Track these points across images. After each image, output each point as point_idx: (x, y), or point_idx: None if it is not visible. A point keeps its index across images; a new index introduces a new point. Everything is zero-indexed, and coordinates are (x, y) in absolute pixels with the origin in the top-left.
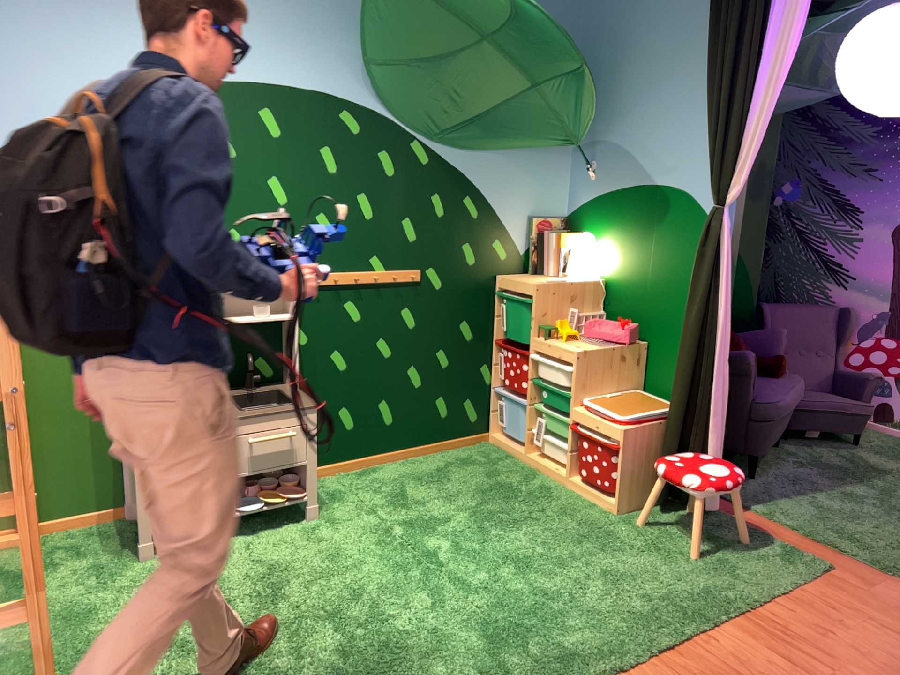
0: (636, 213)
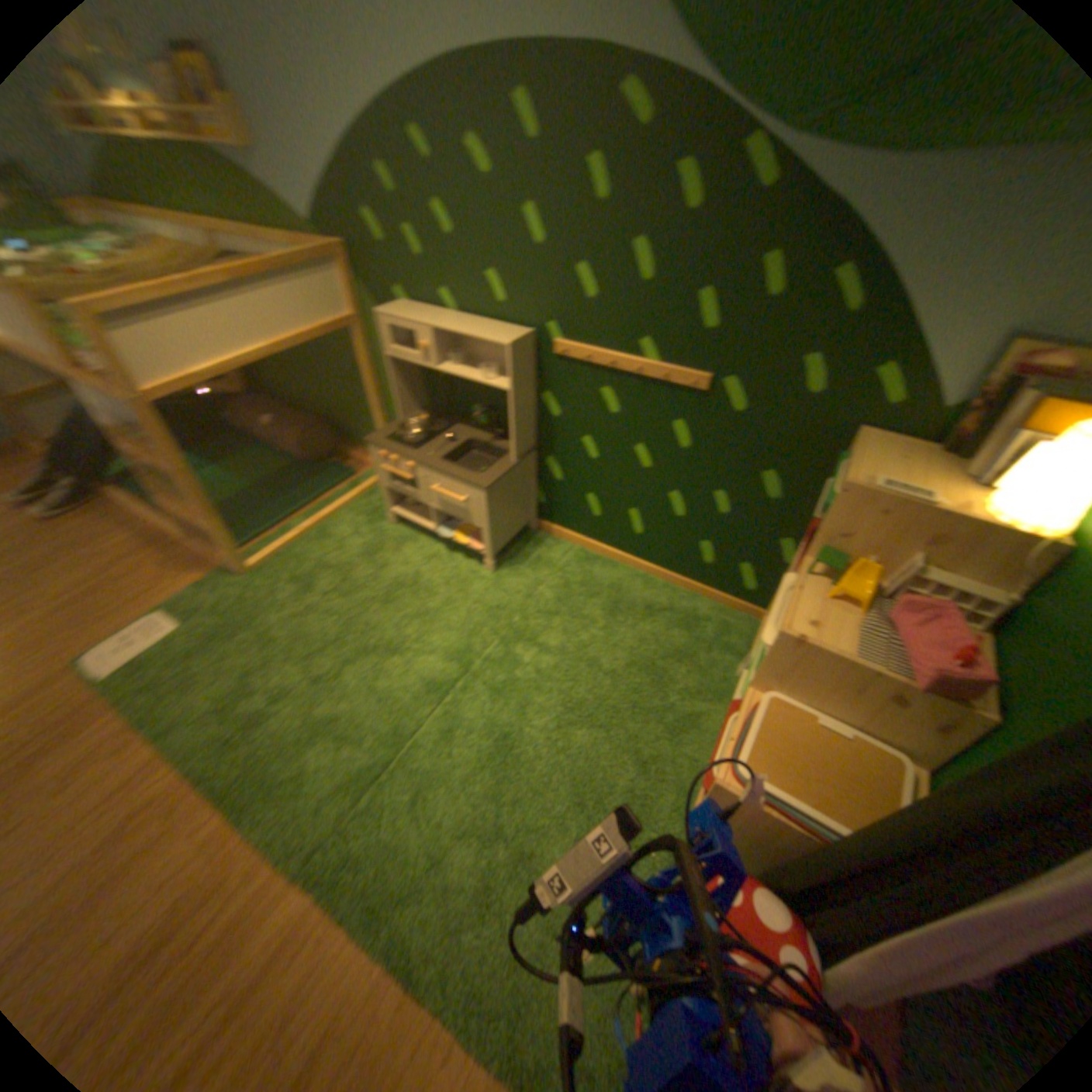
0: None
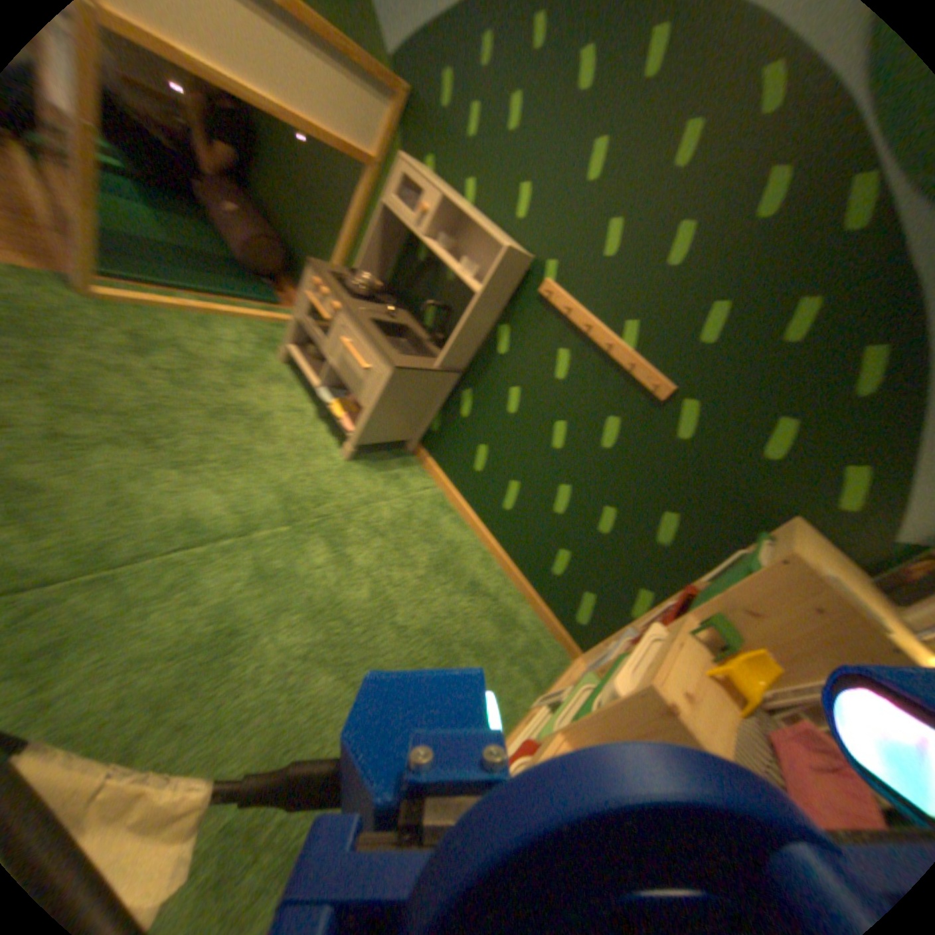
0: None
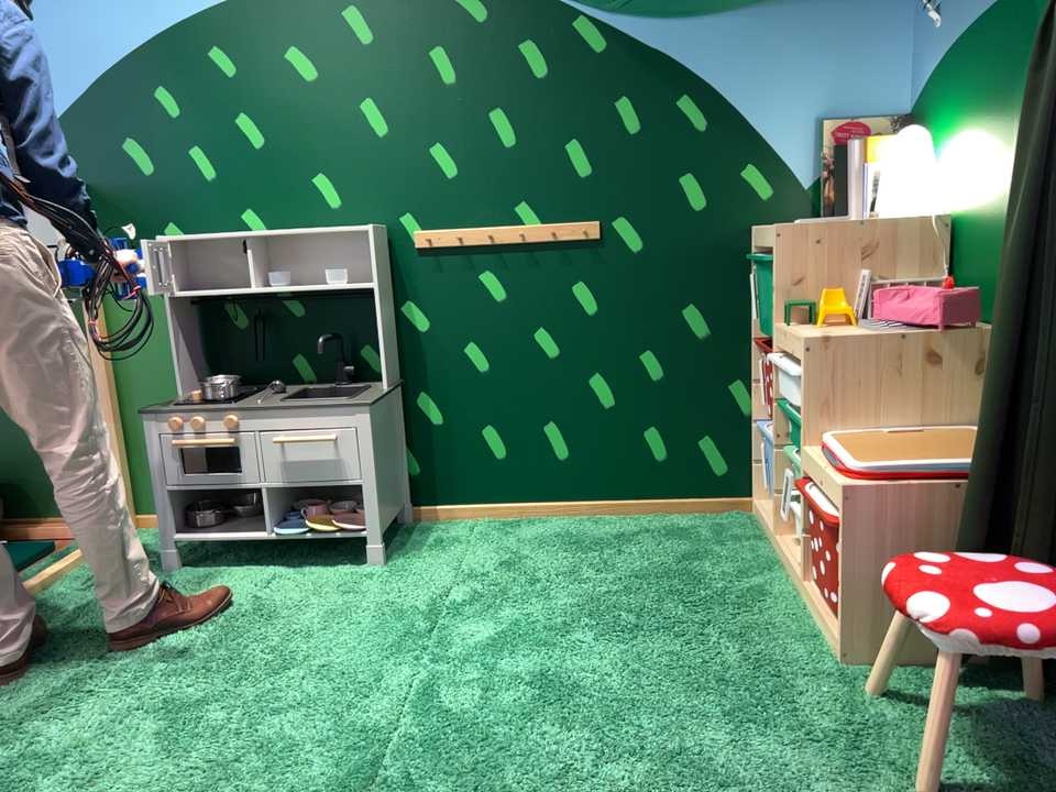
0: (998, 52)
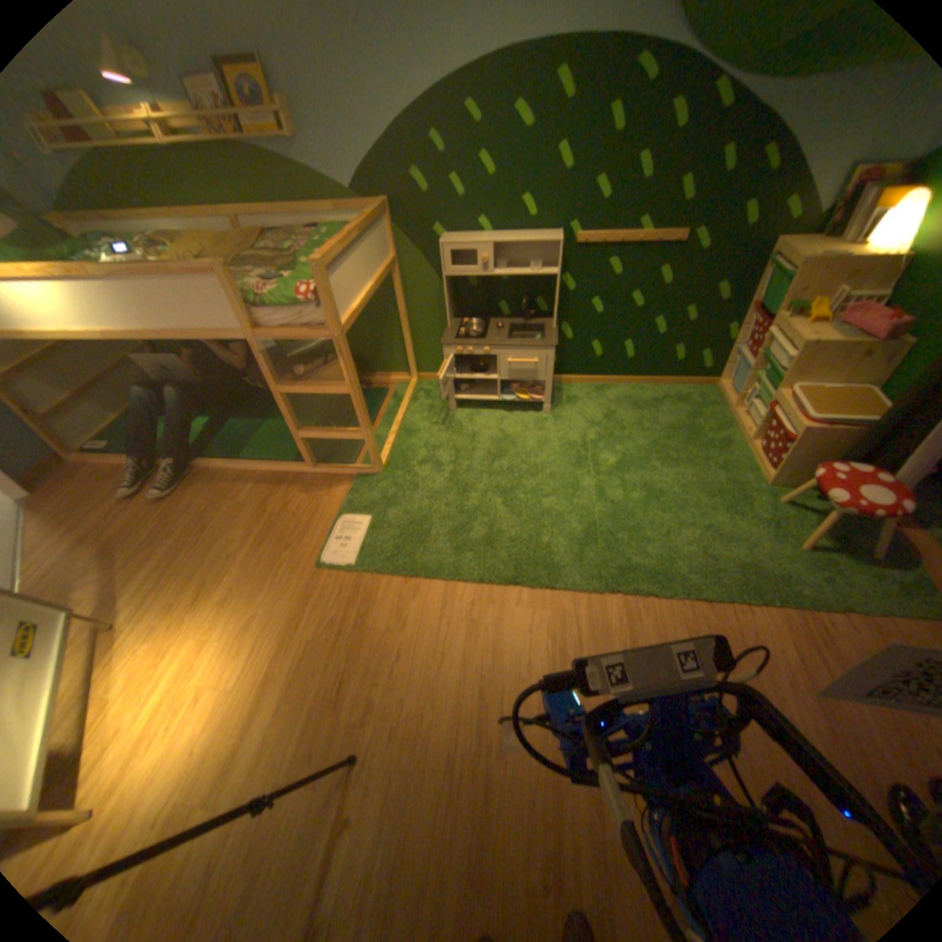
0: None
